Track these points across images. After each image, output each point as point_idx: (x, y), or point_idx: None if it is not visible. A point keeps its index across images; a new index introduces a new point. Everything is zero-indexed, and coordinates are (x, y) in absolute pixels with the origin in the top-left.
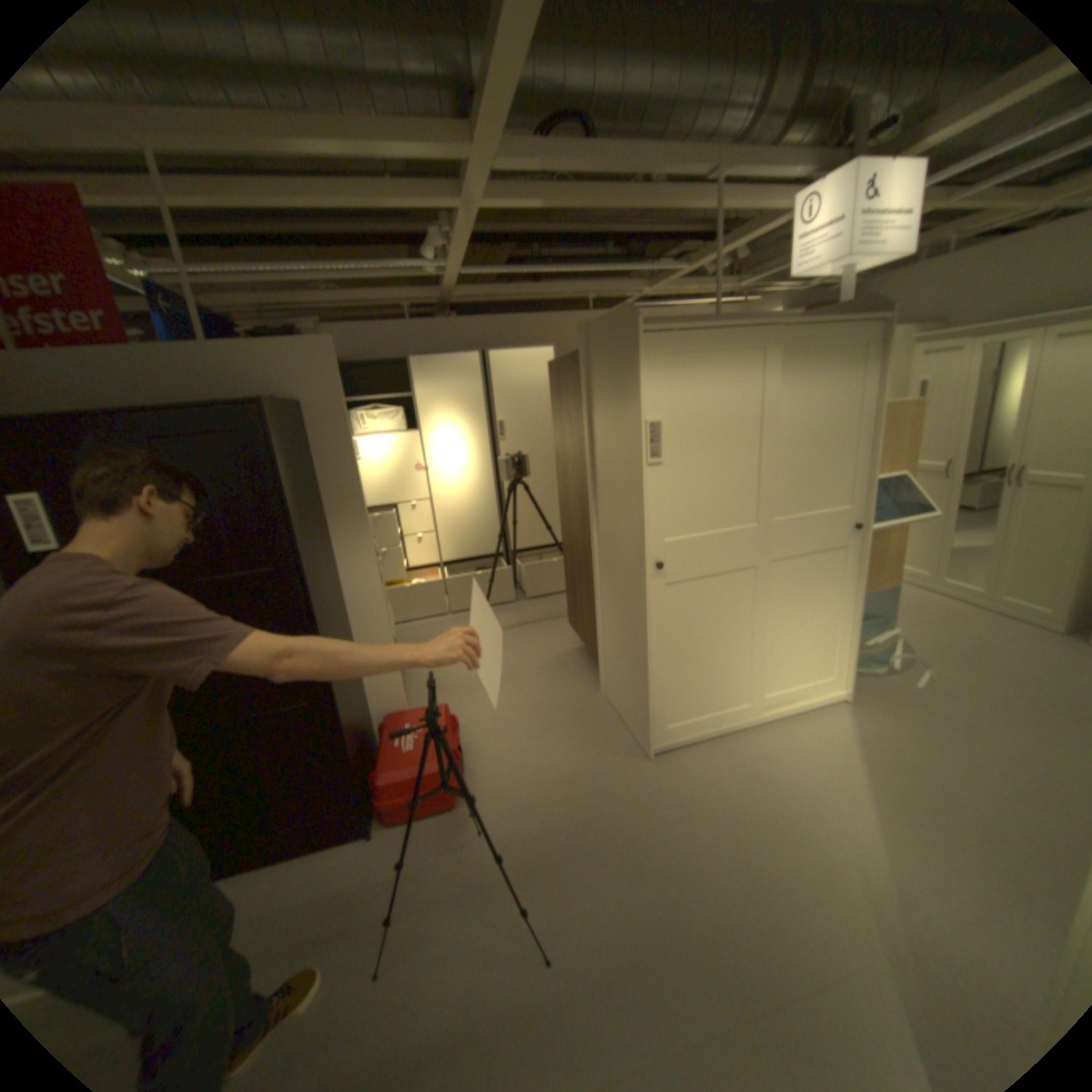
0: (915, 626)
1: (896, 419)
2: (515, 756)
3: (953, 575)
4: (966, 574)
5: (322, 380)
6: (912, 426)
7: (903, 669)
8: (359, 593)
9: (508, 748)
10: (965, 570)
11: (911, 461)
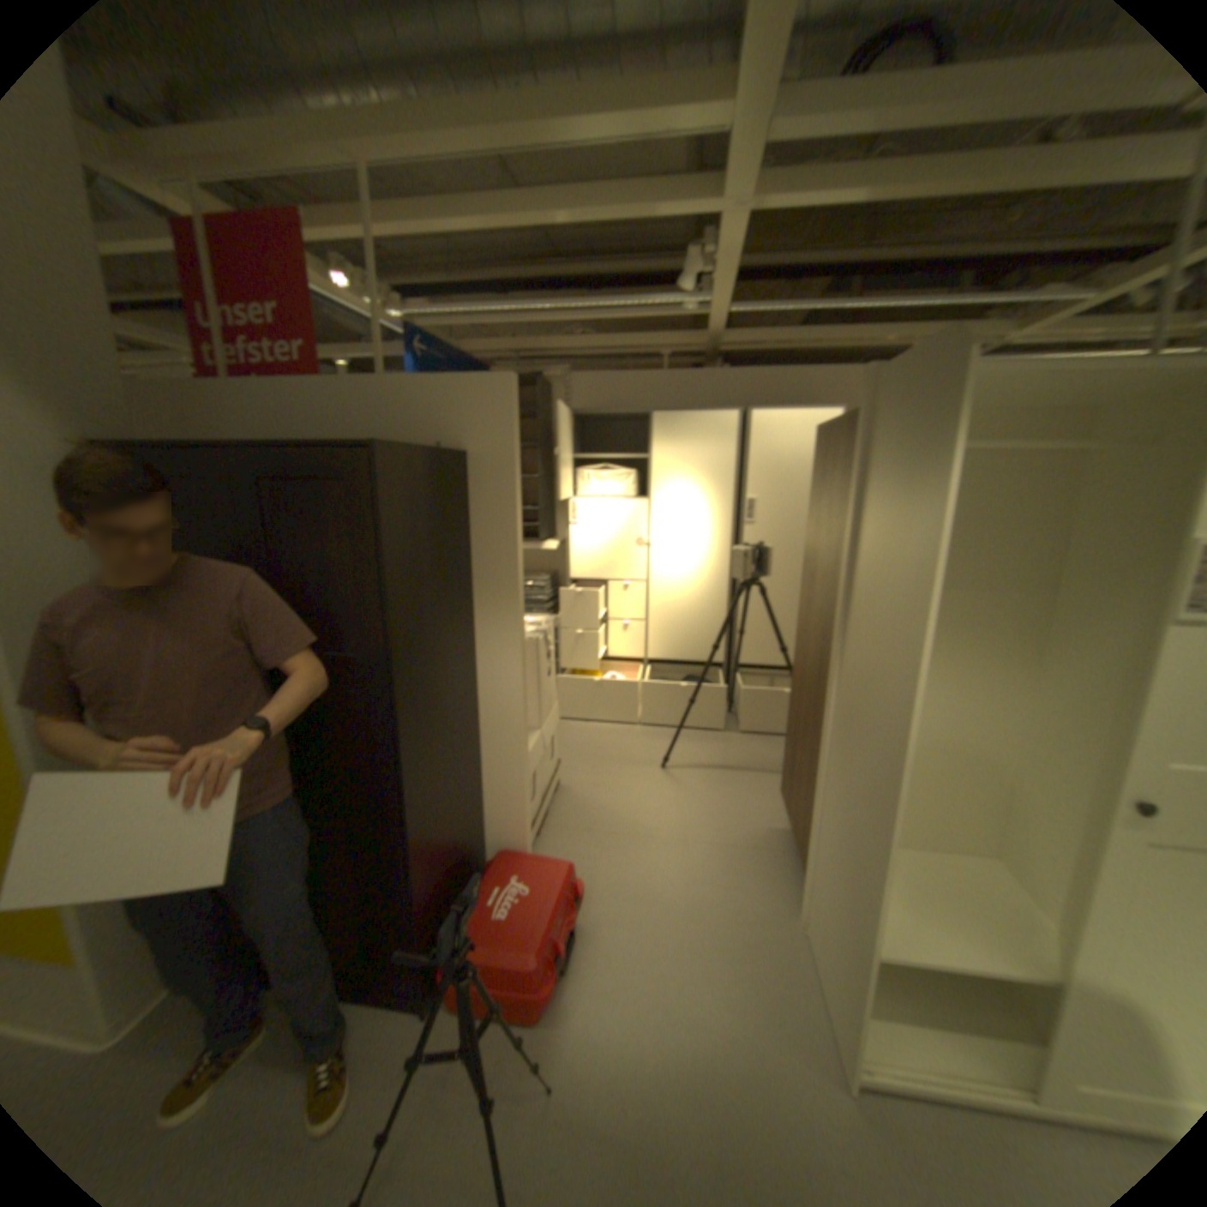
0: None
1: None
2: (644, 975)
3: None
4: None
5: (495, 427)
6: None
7: None
8: (497, 693)
9: (639, 957)
10: None
11: None
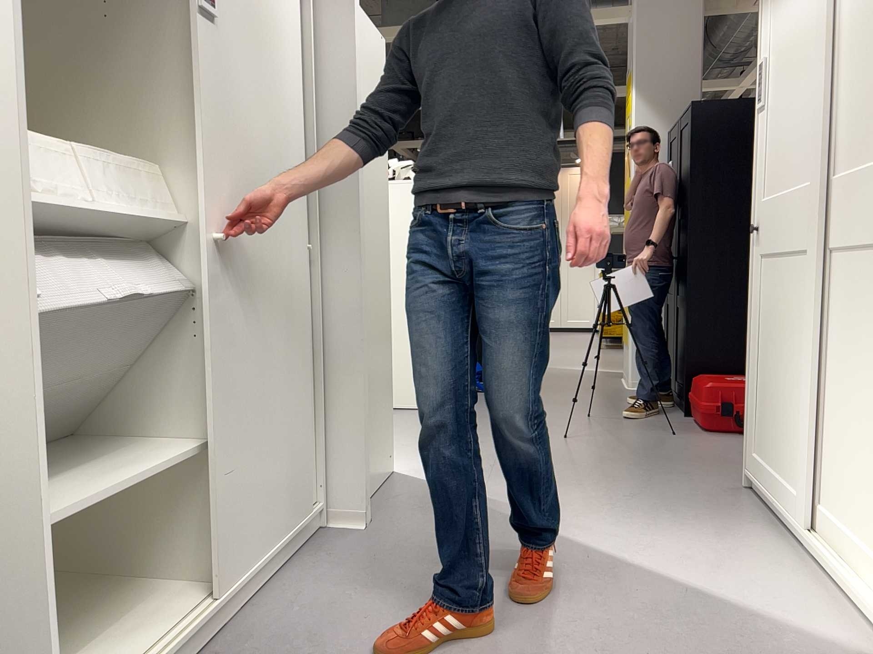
0: None
1: None
2: None
3: None
4: None
5: None
6: None
7: None
8: None
9: None
10: None
11: None
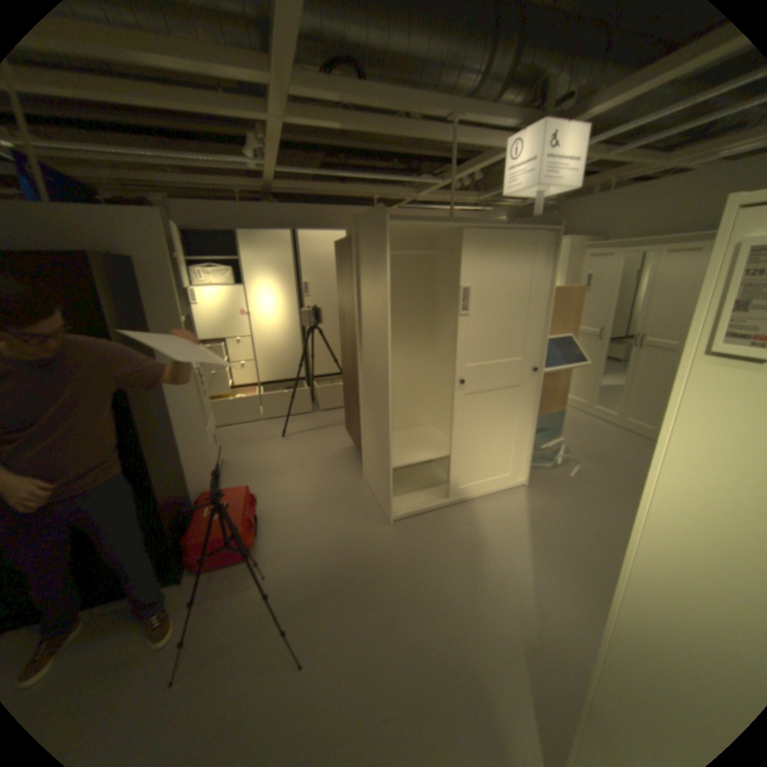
0: (574, 436)
1: (567, 299)
2: (297, 521)
3: (602, 403)
4: (610, 403)
5: (152, 242)
6: (576, 304)
7: (562, 464)
8: (182, 404)
9: (293, 516)
10: (610, 400)
11: (575, 327)
